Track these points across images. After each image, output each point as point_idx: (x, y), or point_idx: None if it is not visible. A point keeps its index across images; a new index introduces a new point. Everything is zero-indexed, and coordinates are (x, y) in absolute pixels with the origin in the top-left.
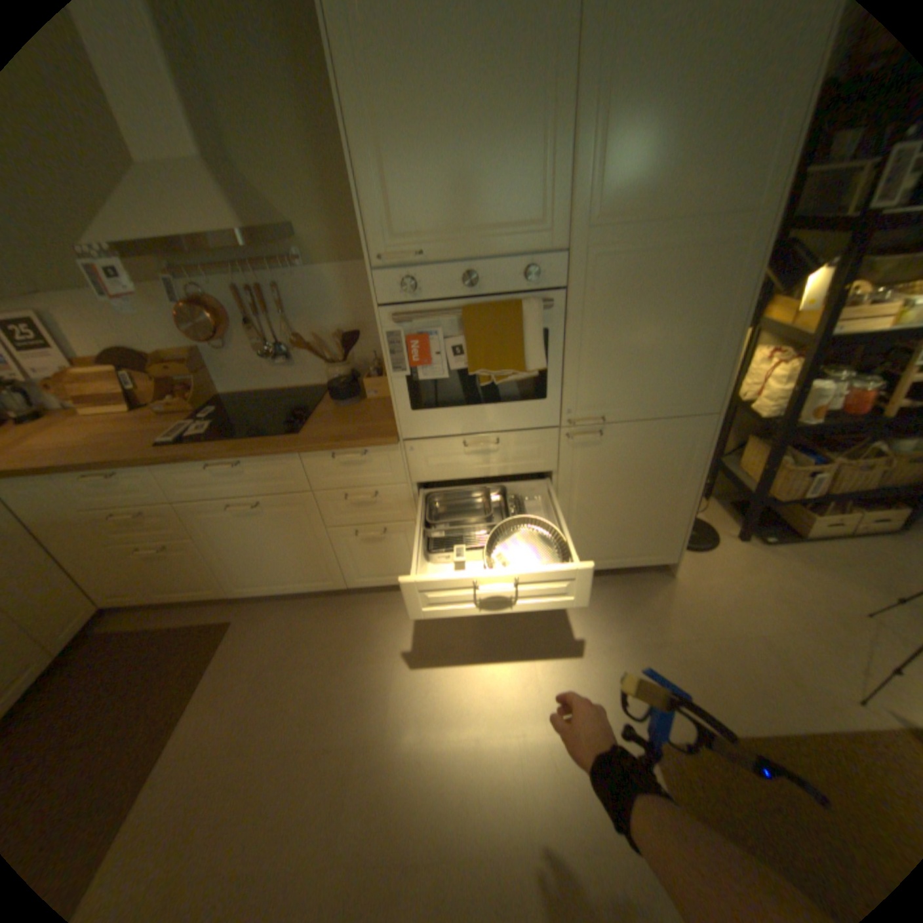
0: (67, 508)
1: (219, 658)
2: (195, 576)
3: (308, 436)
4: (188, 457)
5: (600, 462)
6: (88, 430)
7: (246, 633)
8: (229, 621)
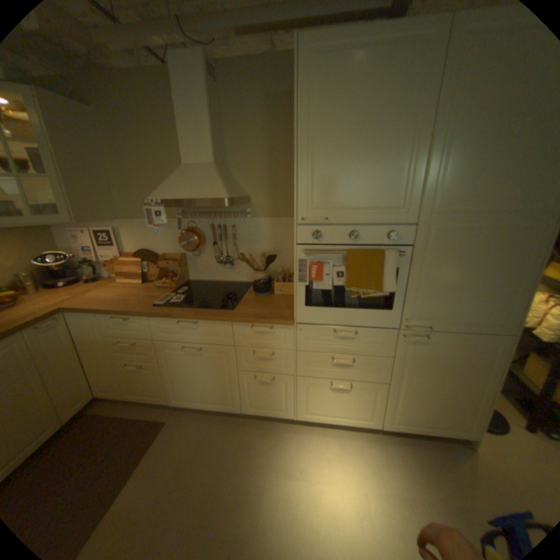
0: (98, 333)
1: (155, 446)
2: (154, 387)
3: (239, 312)
4: (171, 315)
5: (427, 356)
6: (120, 291)
7: (174, 432)
8: (165, 421)
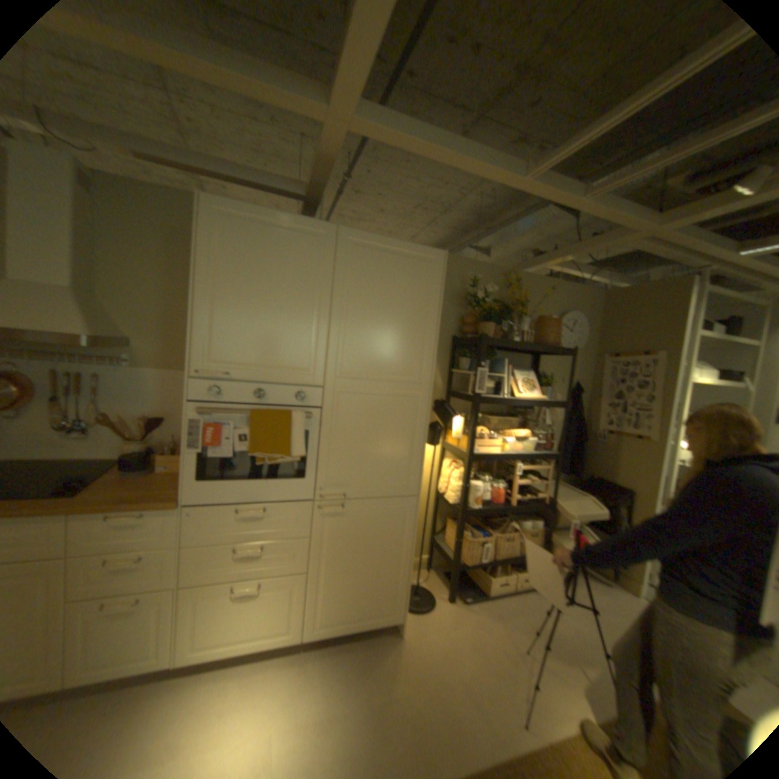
0: None
1: None
2: None
3: (86, 500)
4: None
5: (344, 531)
6: None
7: None
8: None
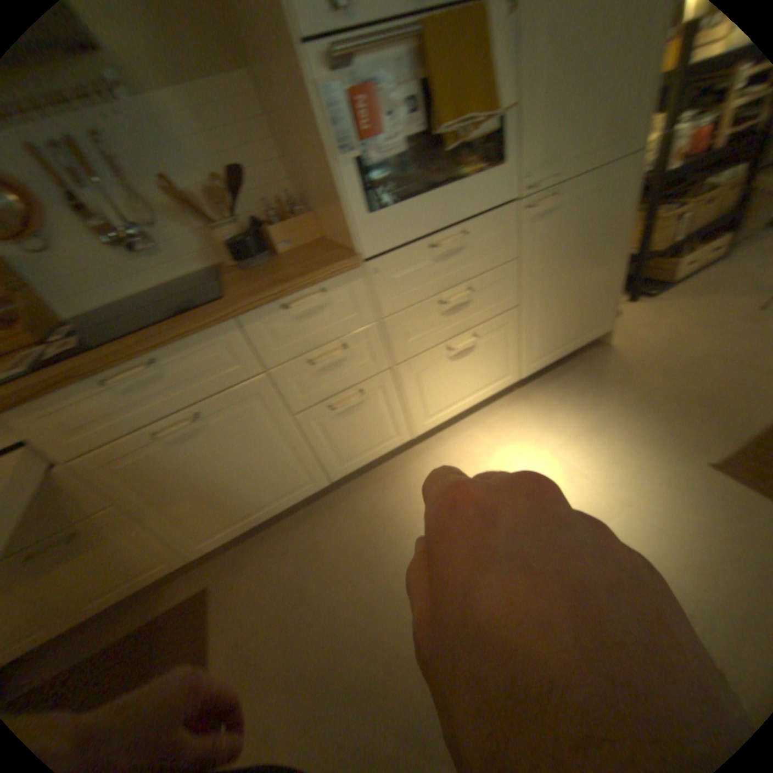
0: None
1: (221, 630)
2: (141, 551)
3: (244, 293)
4: (76, 373)
5: (559, 232)
6: None
7: (239, 586)
8: (208, 585)
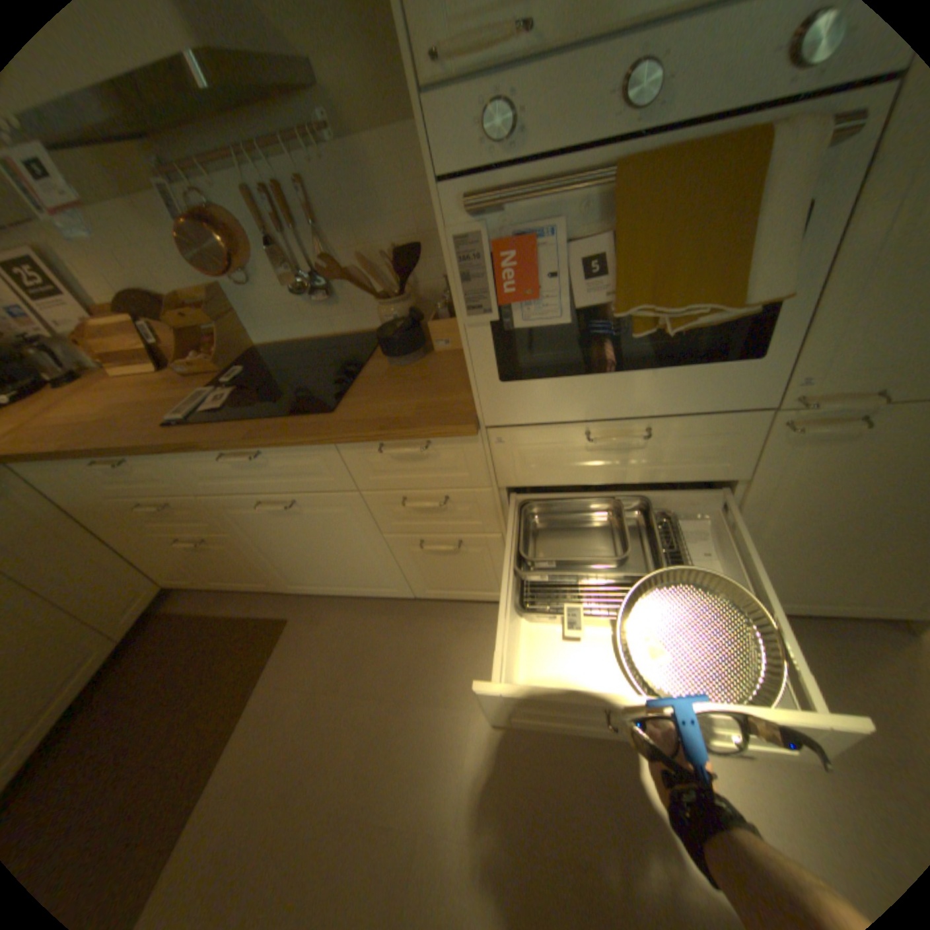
0: (91, 494)
1: (273, 664)
2: (243, 569)
3: (345, 416)
4: (194, 444)
5: (847, 469)
6: (109, 397)
7: (303, 636)
8: (286, 617)
